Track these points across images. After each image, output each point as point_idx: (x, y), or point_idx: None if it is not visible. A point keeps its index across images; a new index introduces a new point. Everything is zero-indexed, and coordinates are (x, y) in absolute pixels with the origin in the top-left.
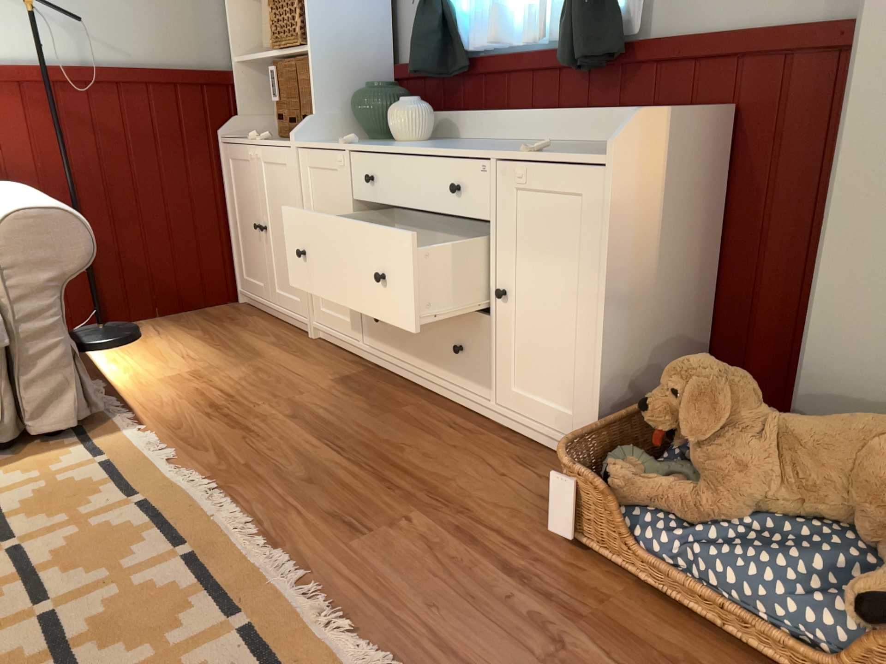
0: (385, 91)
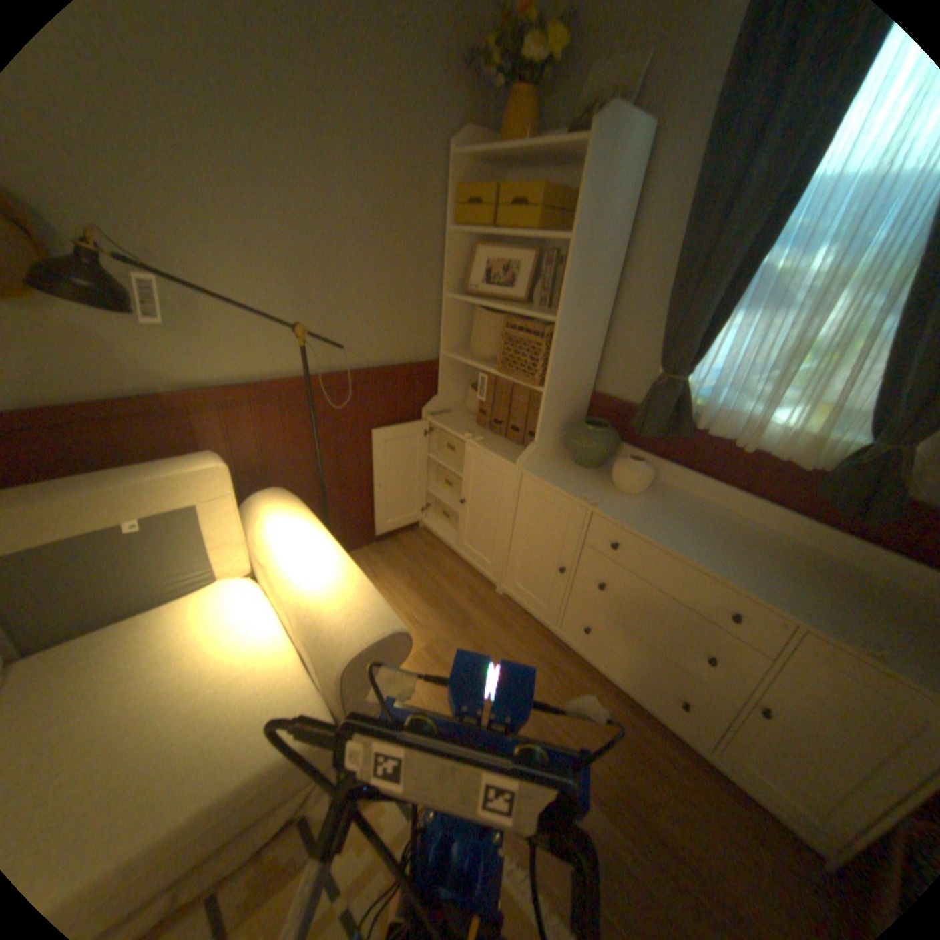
0: (607, 436)
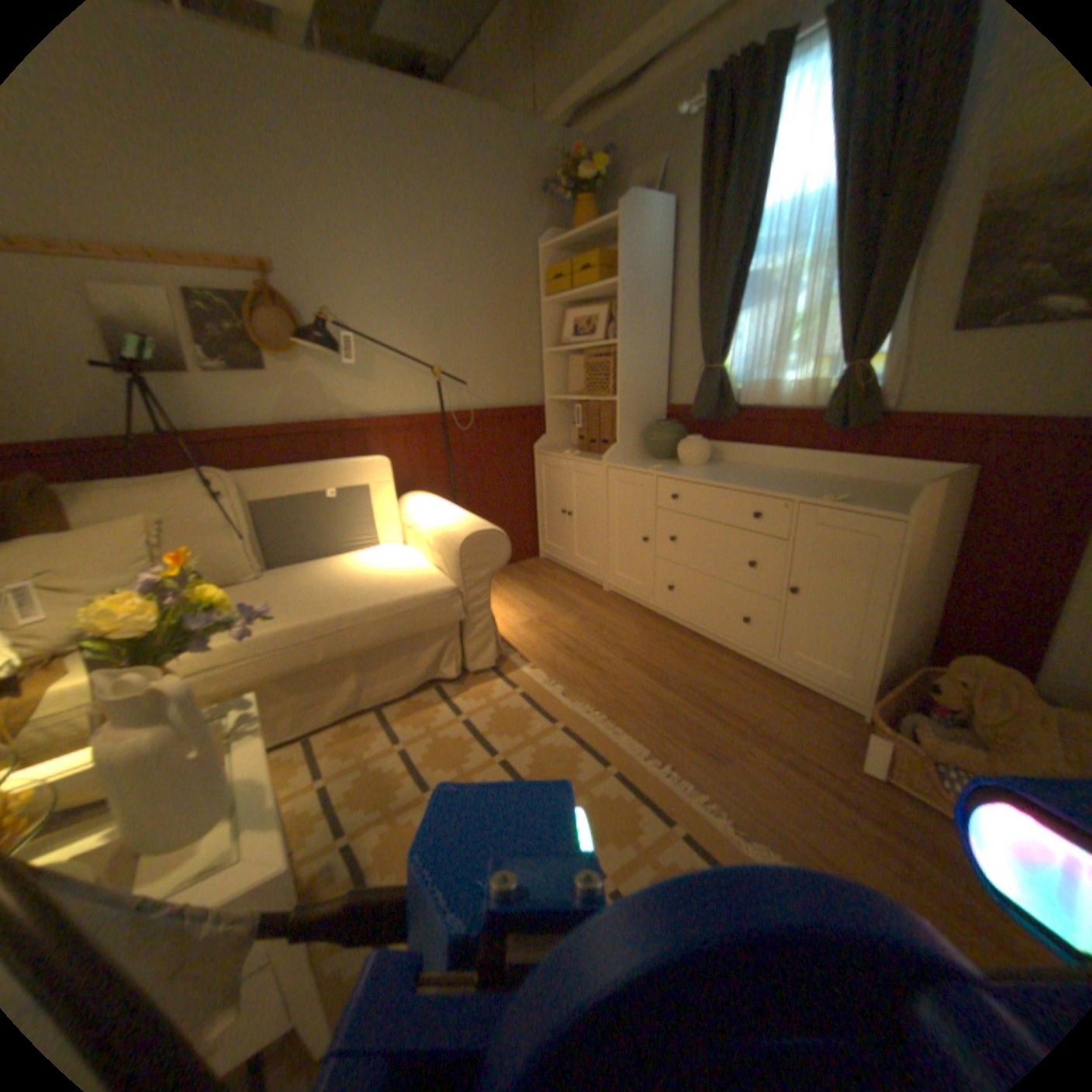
0: (672, 427)
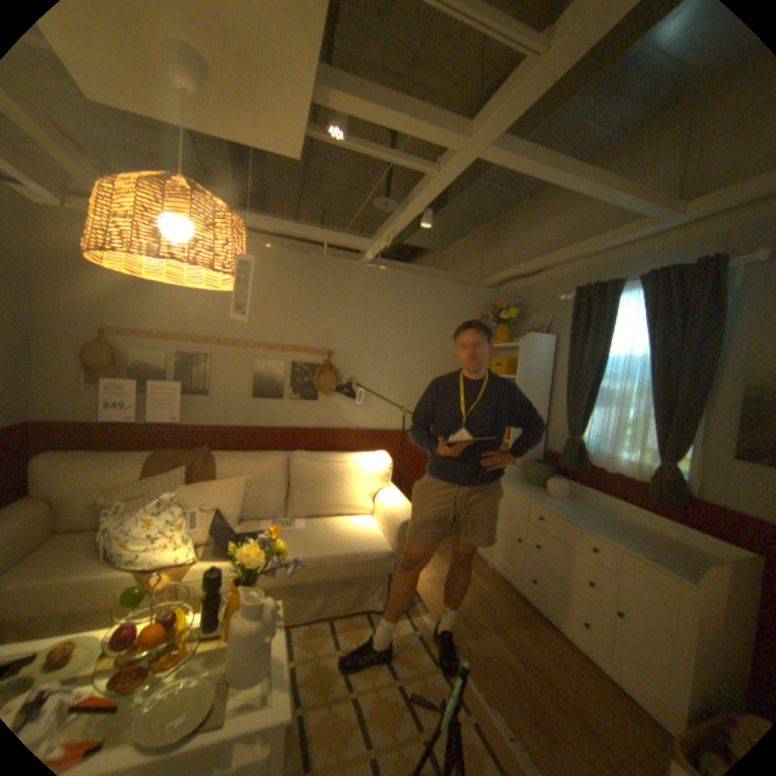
0: (544, 468)
